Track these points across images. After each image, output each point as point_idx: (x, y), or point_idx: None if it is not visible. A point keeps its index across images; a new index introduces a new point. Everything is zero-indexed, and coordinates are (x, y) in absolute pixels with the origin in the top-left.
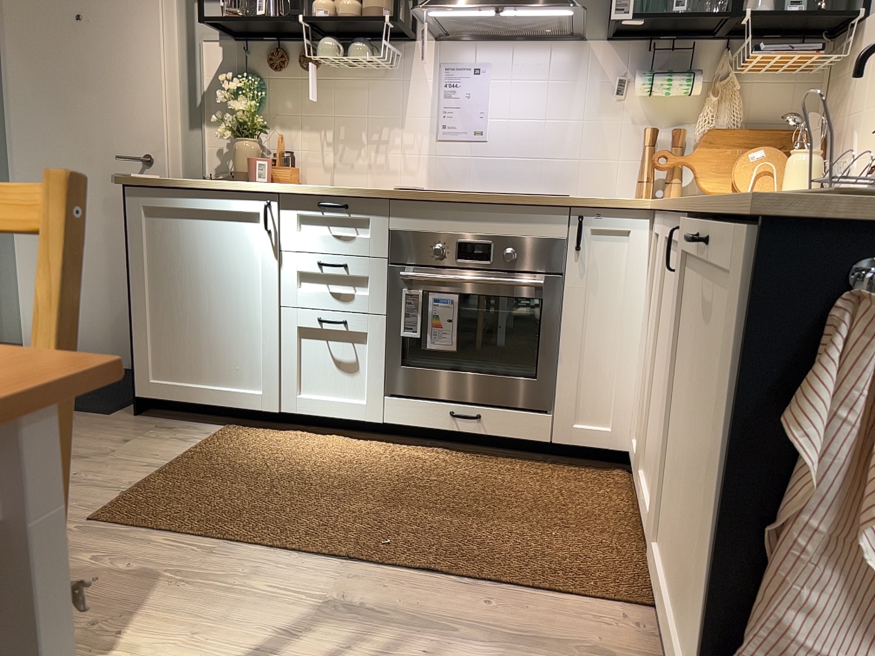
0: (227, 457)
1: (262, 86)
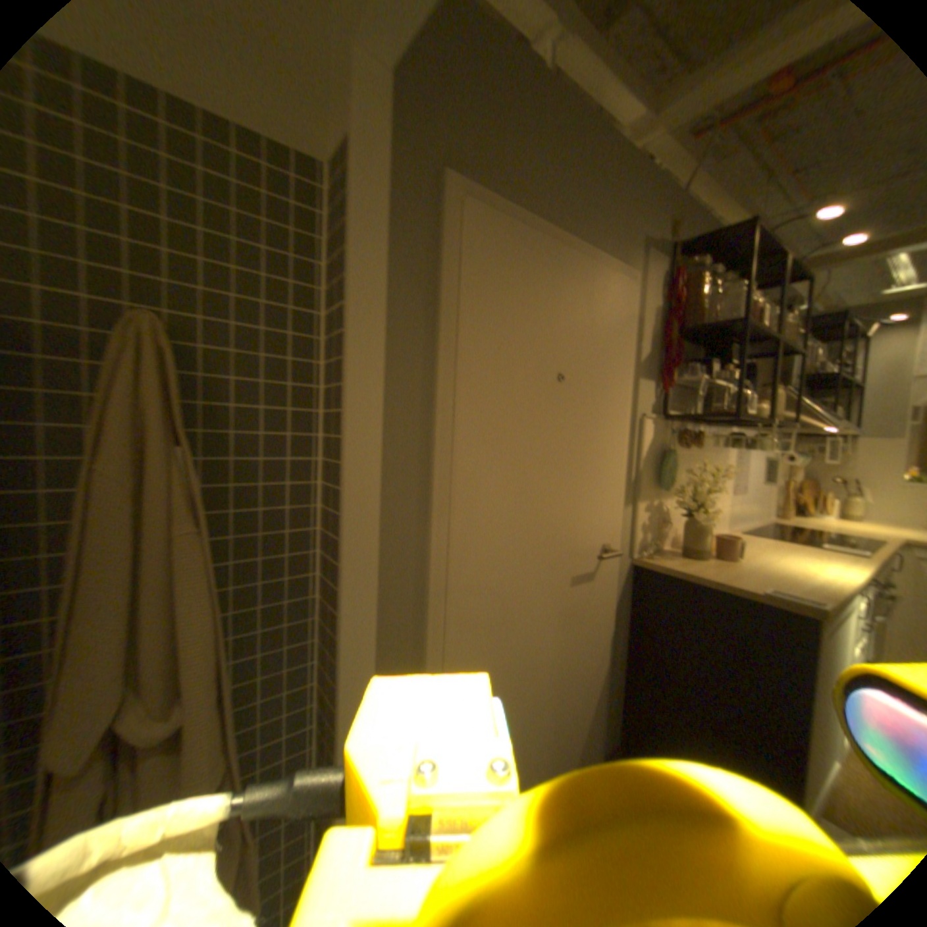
0: None
1: (672, 460)
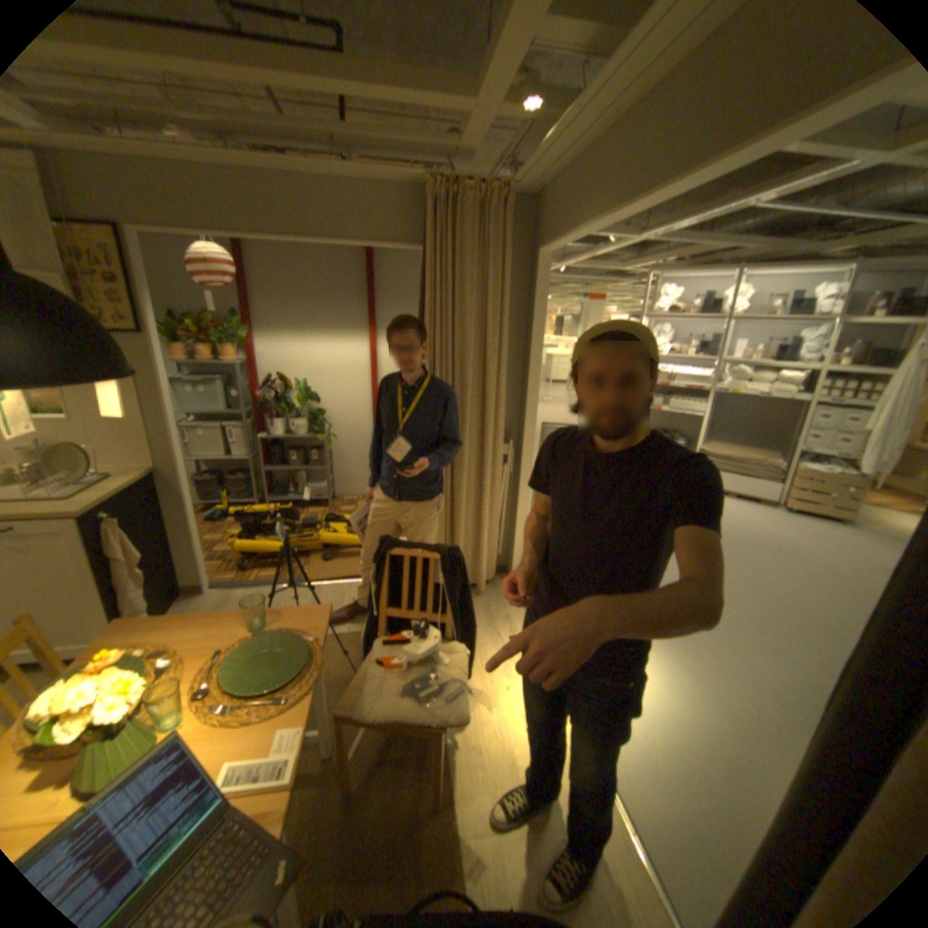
0: None
1: None
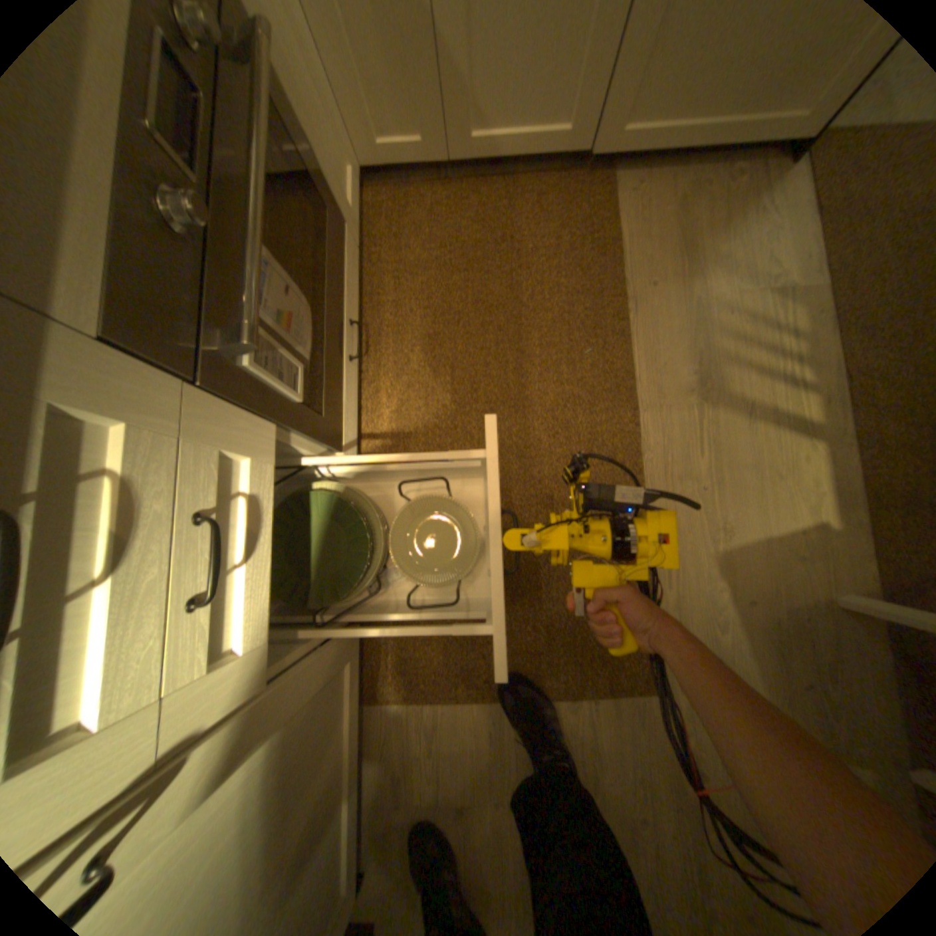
0: (463, 643)
1: None
